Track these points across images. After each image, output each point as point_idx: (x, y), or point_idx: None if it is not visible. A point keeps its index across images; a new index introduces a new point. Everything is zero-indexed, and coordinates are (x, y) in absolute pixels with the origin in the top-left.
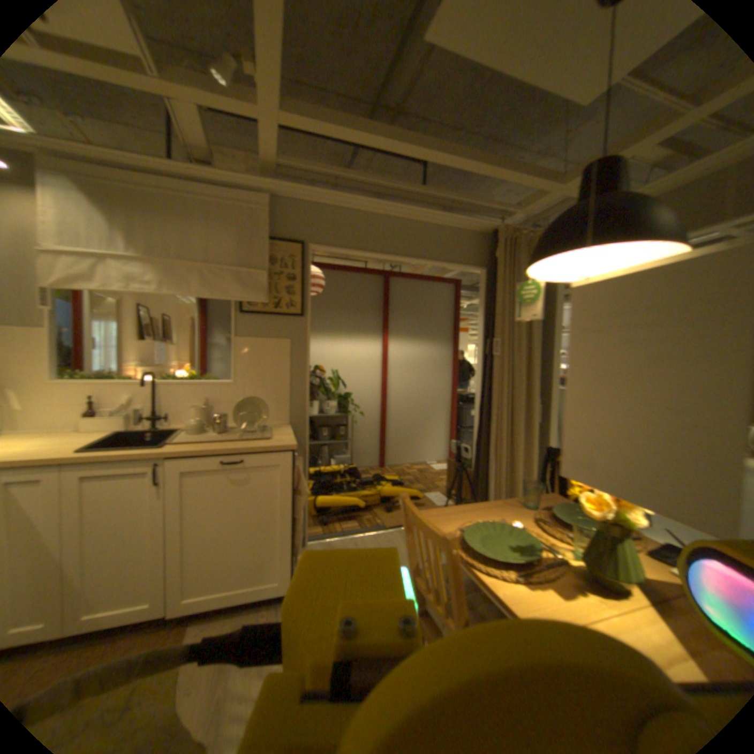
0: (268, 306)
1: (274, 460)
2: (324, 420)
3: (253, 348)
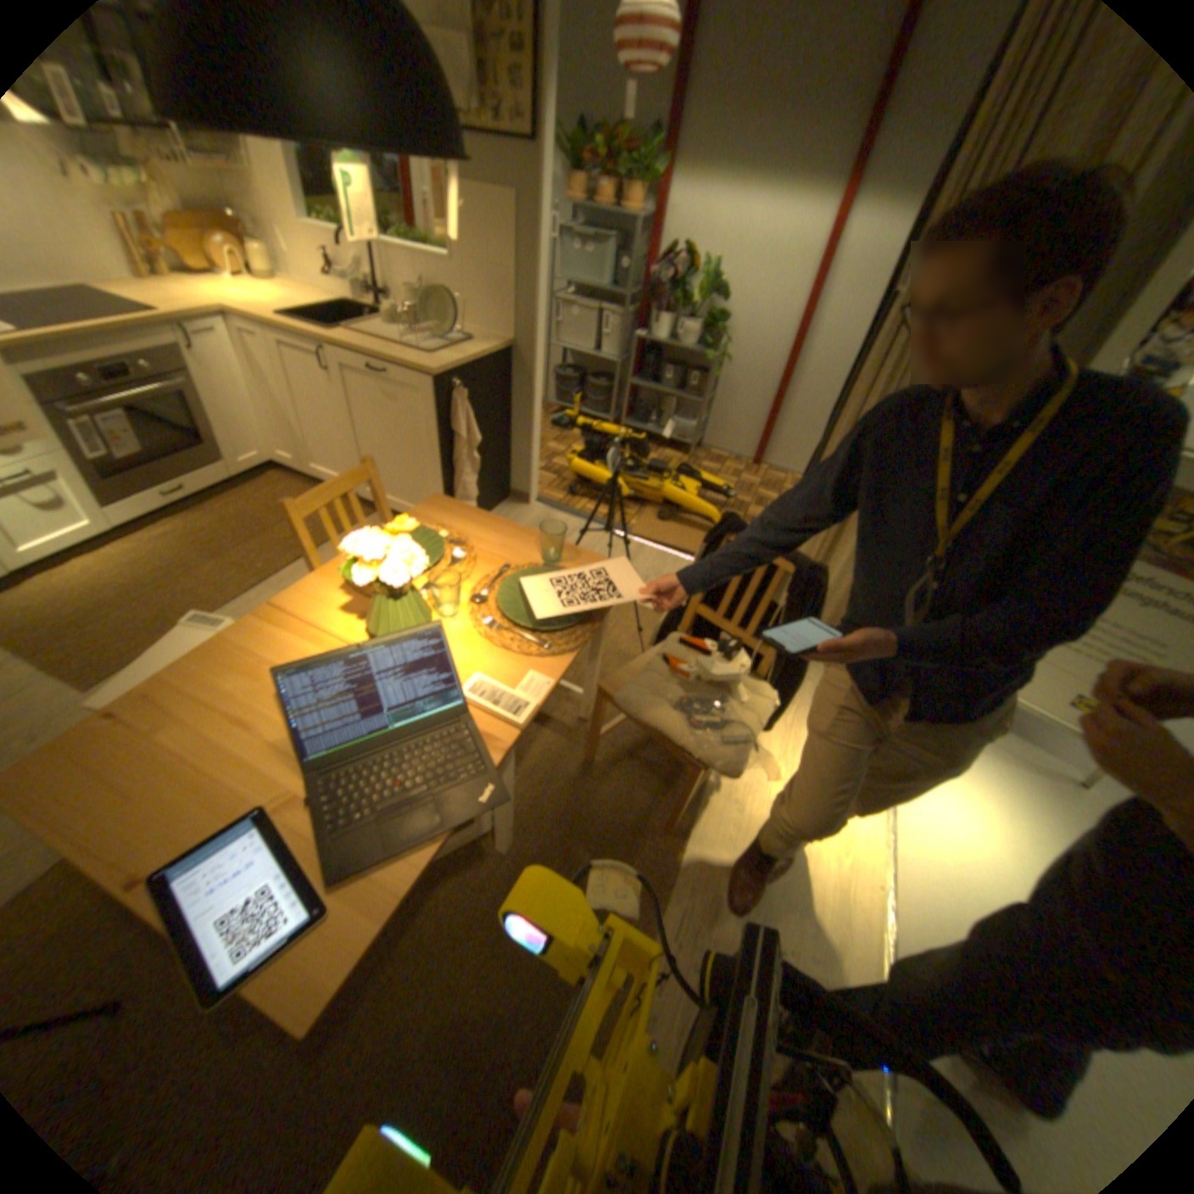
0: (486, 118)
1: (416, 382)
2: (687, 355)
3: (471, 204)
